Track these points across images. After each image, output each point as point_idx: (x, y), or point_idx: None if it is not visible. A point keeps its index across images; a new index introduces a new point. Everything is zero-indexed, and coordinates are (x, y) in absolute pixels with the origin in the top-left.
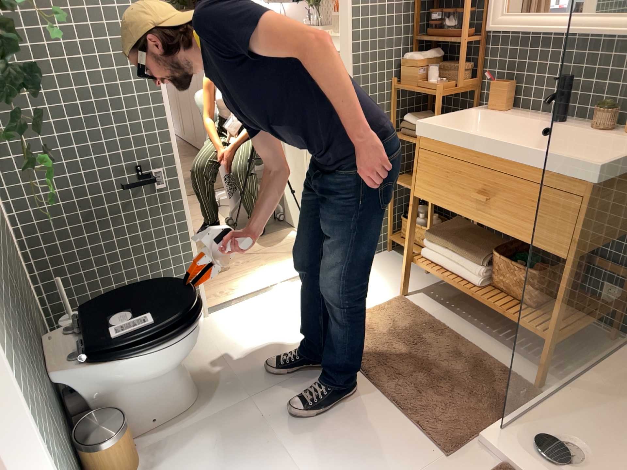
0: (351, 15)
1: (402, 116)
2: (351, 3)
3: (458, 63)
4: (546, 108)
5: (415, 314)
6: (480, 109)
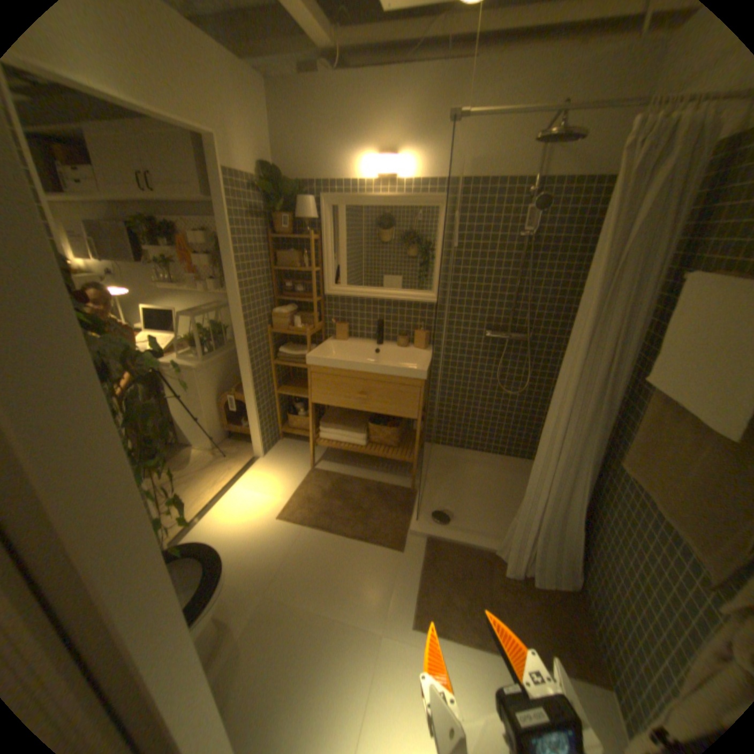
0: (238, 287)
1: (275, 349)
2: (237, 279)
3: (306, 312)
4: (368, 336)
5: (329, 477)
6: (330, 340)
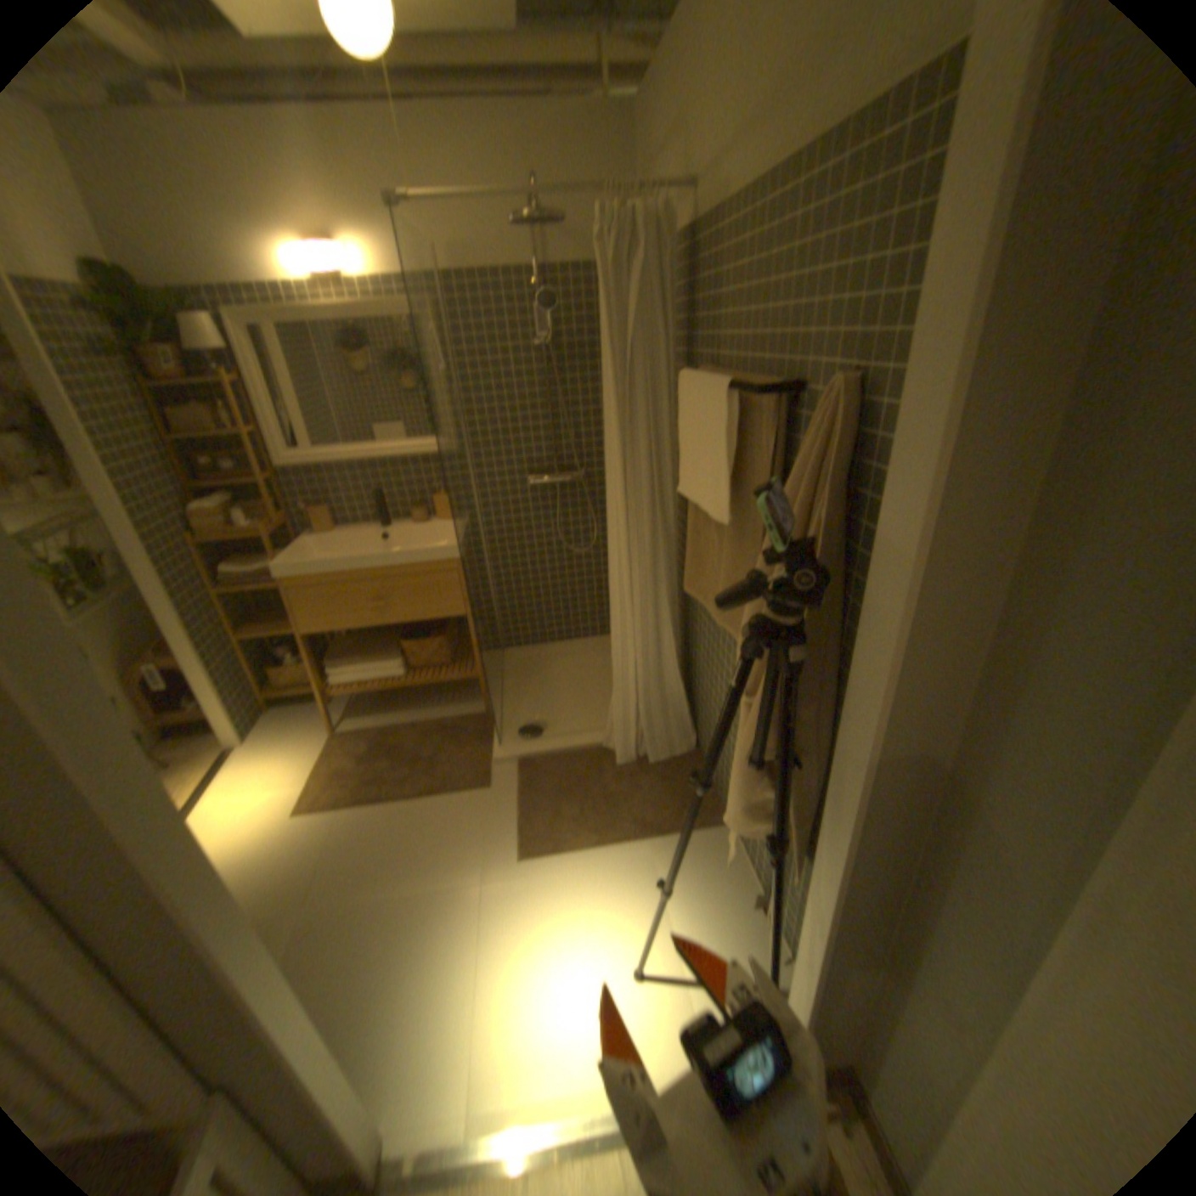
0: (106, 482)
1: (209, 573)
2: (99, 468)
3: (248, 503)
4: (364, 521)
5: (360, 739)
6: (304, 538)
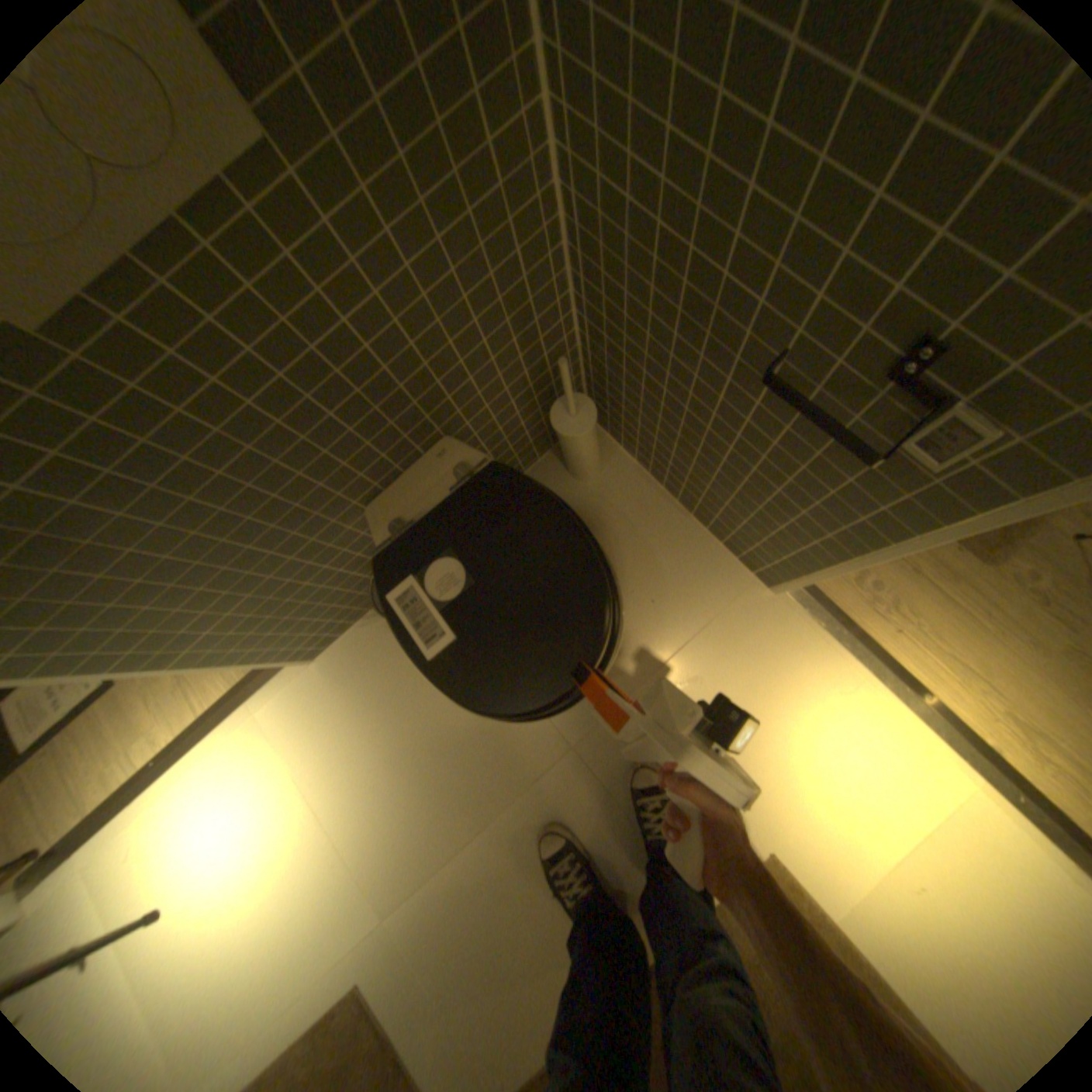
0: None
1: None
2: None
3: None
4: None
5: None
6: None
